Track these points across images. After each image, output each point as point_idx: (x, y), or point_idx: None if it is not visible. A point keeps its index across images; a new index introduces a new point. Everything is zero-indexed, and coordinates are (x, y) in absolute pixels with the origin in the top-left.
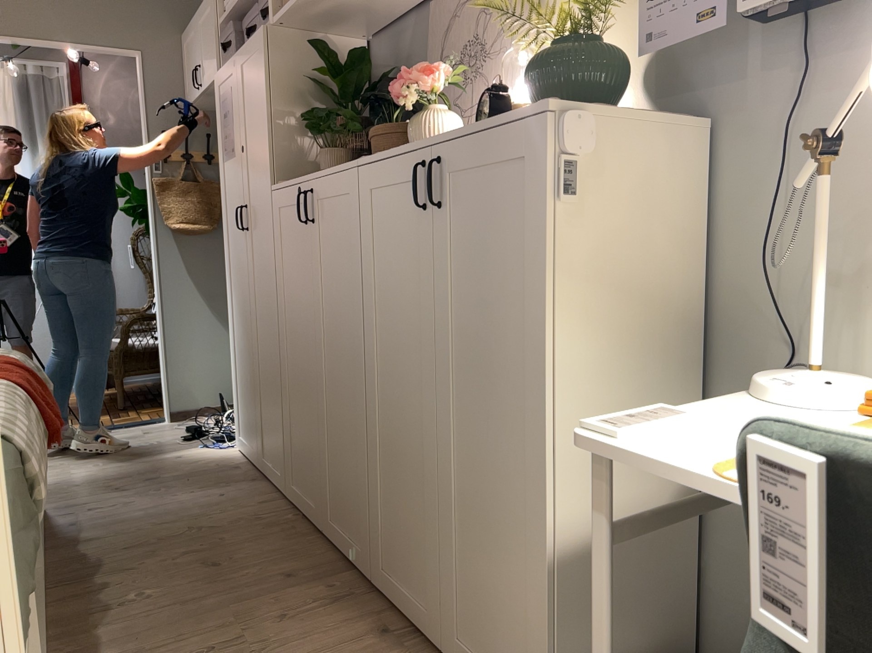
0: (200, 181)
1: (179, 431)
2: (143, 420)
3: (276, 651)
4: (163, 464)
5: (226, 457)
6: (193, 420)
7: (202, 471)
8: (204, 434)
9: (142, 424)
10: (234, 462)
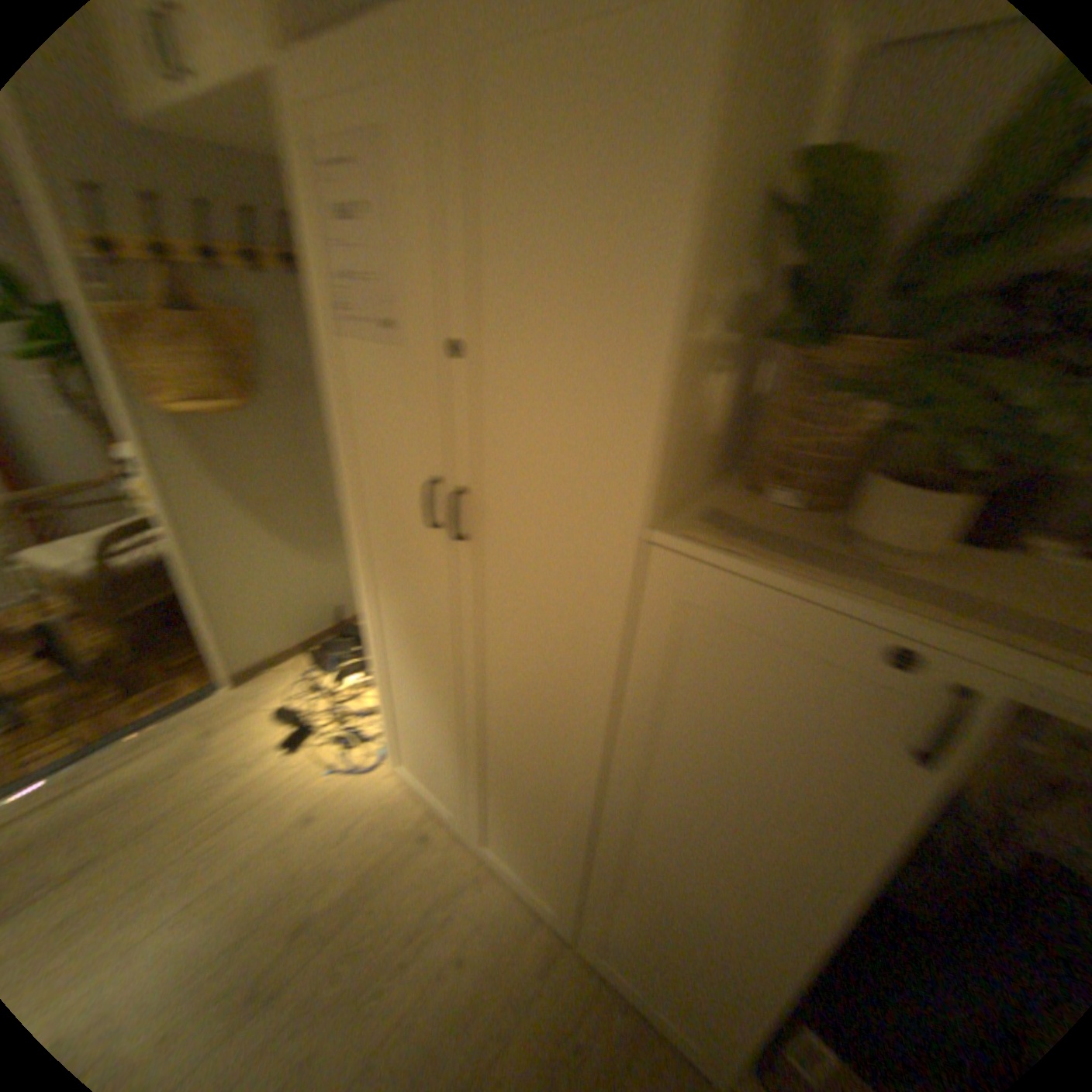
0: (196, 307)
1: (258, 720)
2: (181, 697)
3: None
4: (291, 857)
5: (384, 801)
6: (266, 680)
7: (373, 868)
8: (308, 726)
9: (184, 710)
10: (408, 820)
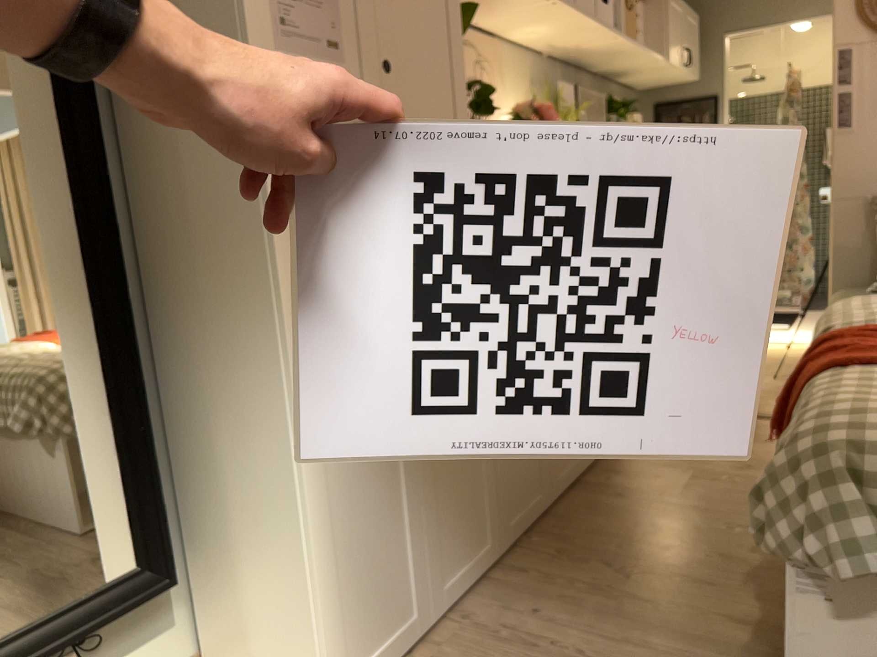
0: None
1: None
2: None
3: (679, 469)
4: None
5: None
6: None
7: None
8: None
9: None
10: None
